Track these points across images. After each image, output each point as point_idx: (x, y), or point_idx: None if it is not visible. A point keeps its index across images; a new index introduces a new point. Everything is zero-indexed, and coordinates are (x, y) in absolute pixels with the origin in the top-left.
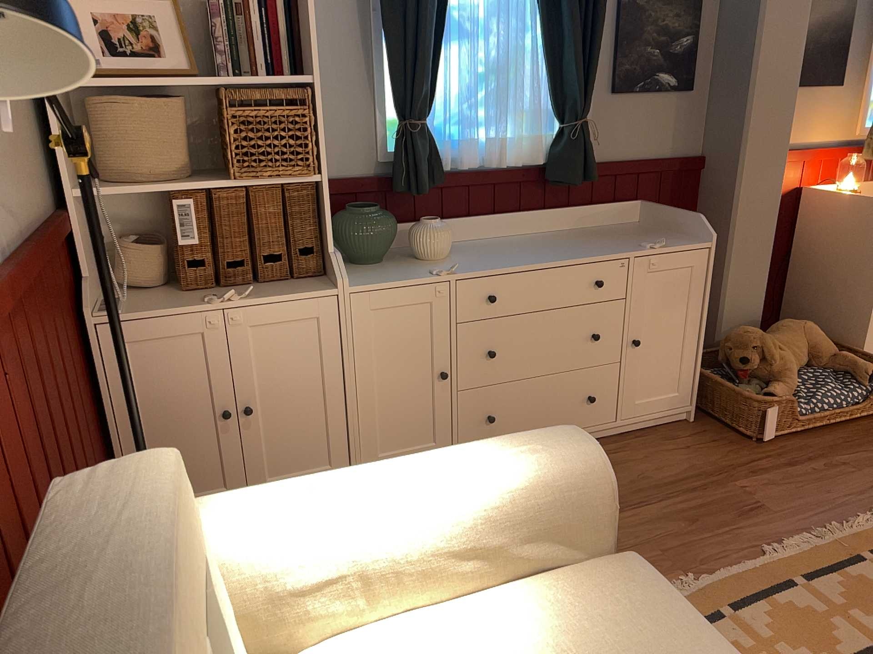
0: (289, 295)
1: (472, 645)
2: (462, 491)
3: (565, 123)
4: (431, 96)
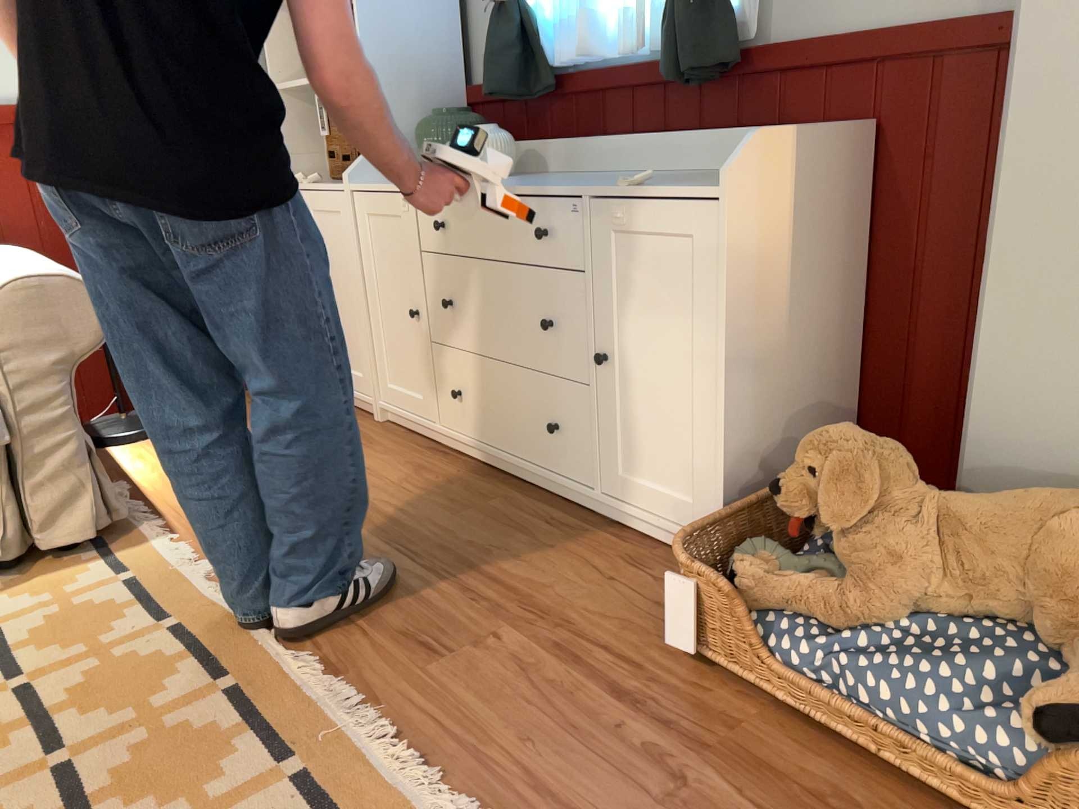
0: (332, 187)
1: None
2: None
3: None
4: None
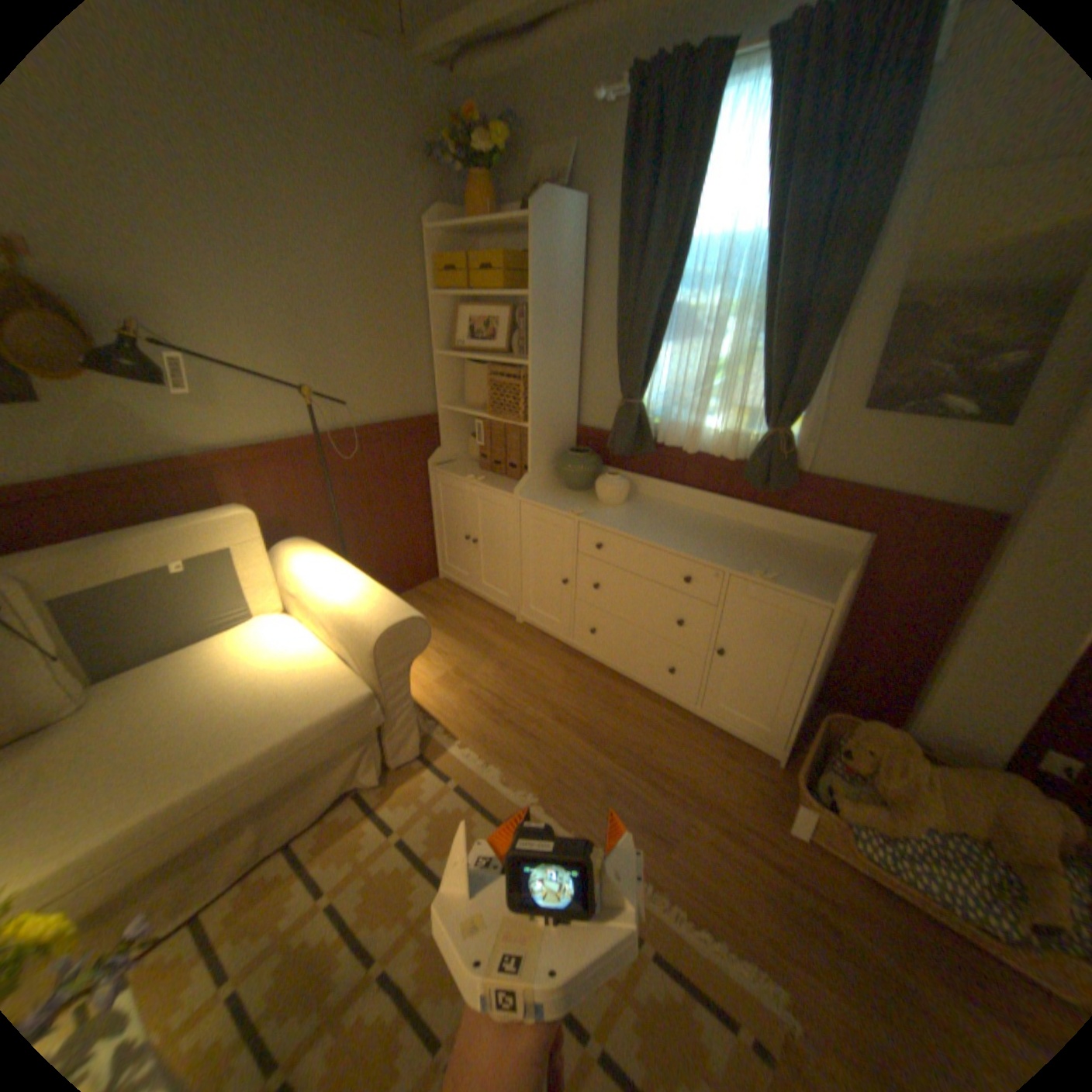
0: (499, 488)
1: (290, 651)
2: (337, 597)
3: (770, 427)
4: (646, 381)
